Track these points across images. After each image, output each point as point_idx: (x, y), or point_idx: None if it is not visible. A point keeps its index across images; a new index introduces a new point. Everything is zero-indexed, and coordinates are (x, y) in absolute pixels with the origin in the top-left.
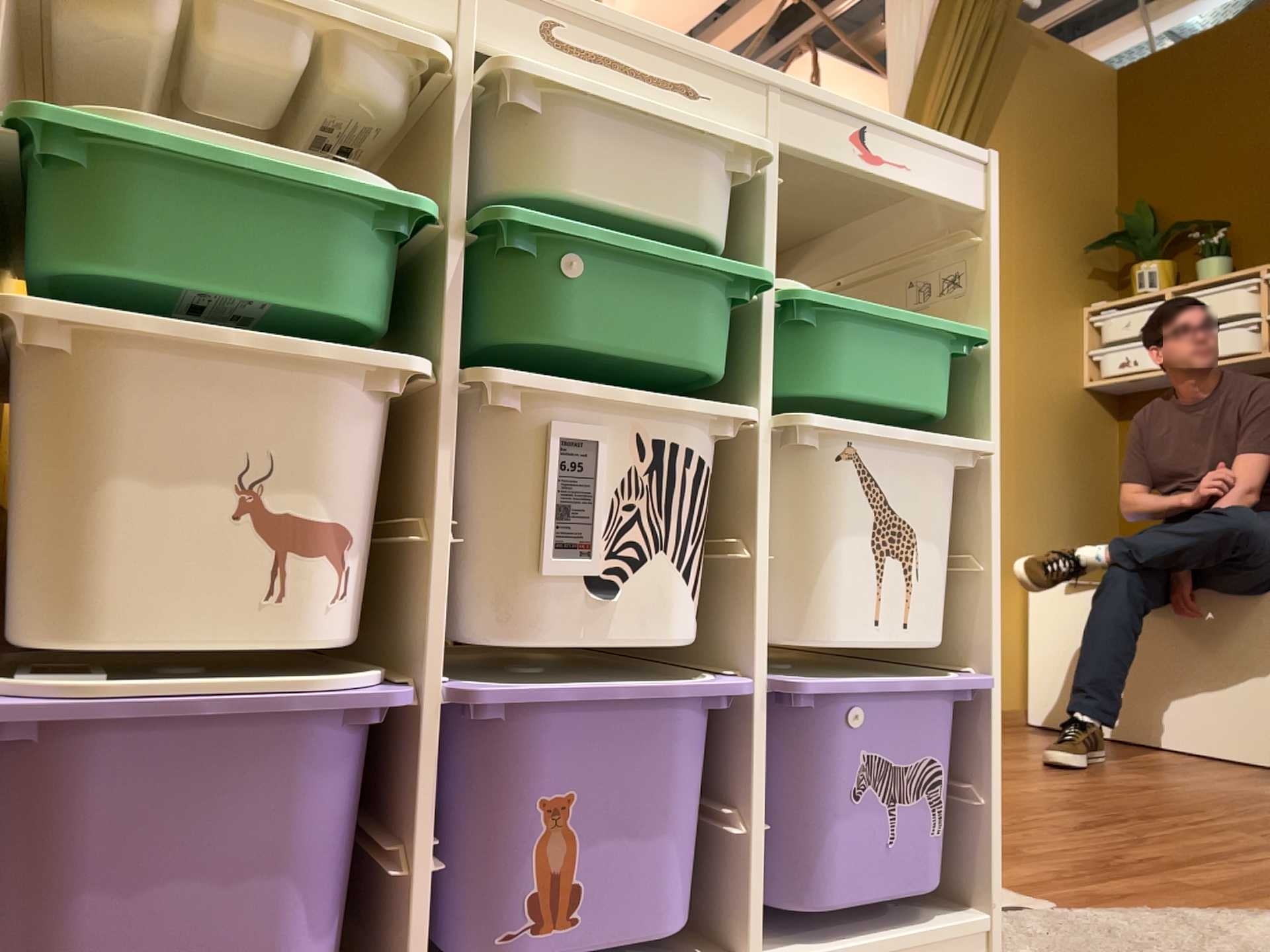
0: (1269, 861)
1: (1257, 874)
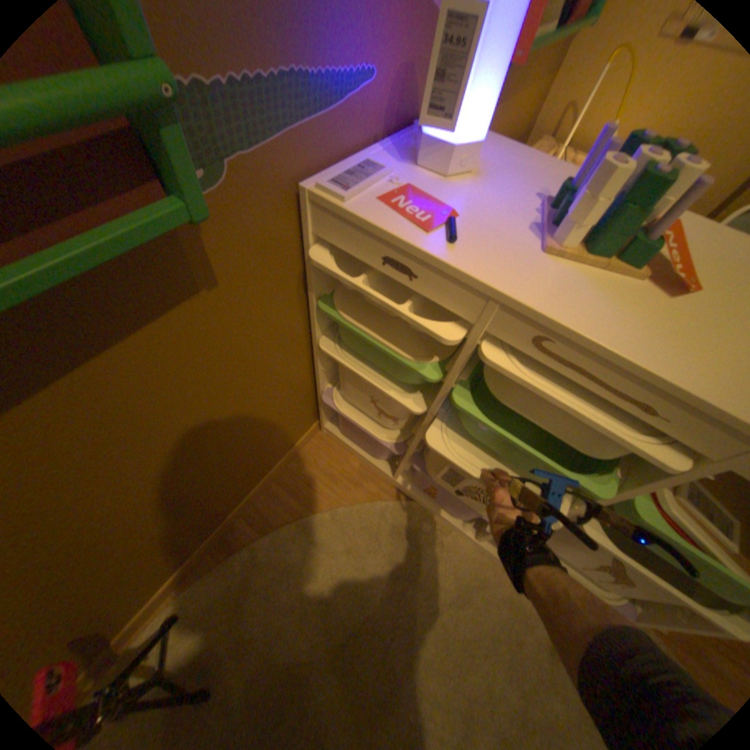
0: None
1: None
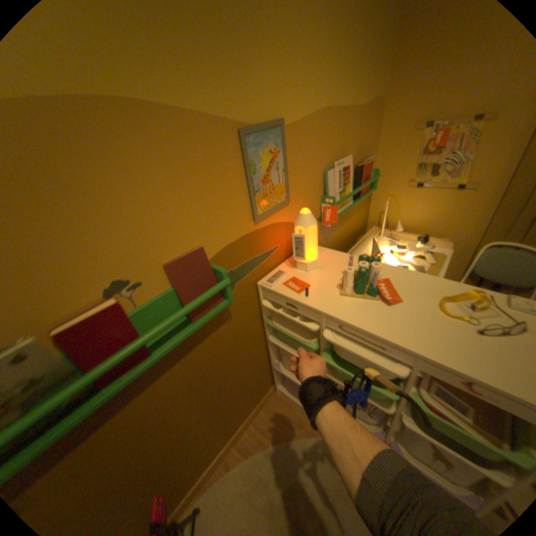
0: None
1: None
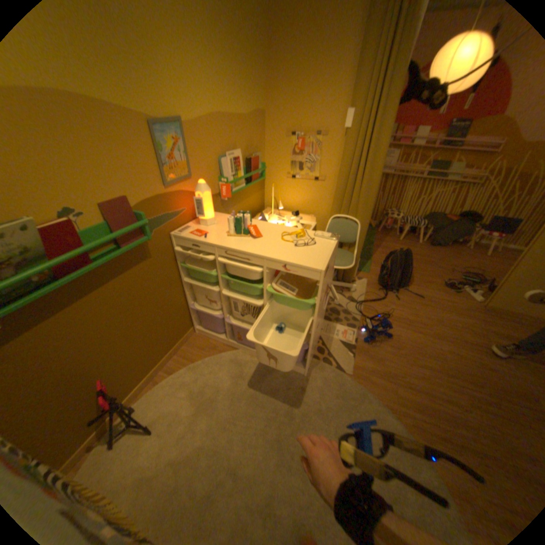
0: (438, 408)
1: (420, 406)
